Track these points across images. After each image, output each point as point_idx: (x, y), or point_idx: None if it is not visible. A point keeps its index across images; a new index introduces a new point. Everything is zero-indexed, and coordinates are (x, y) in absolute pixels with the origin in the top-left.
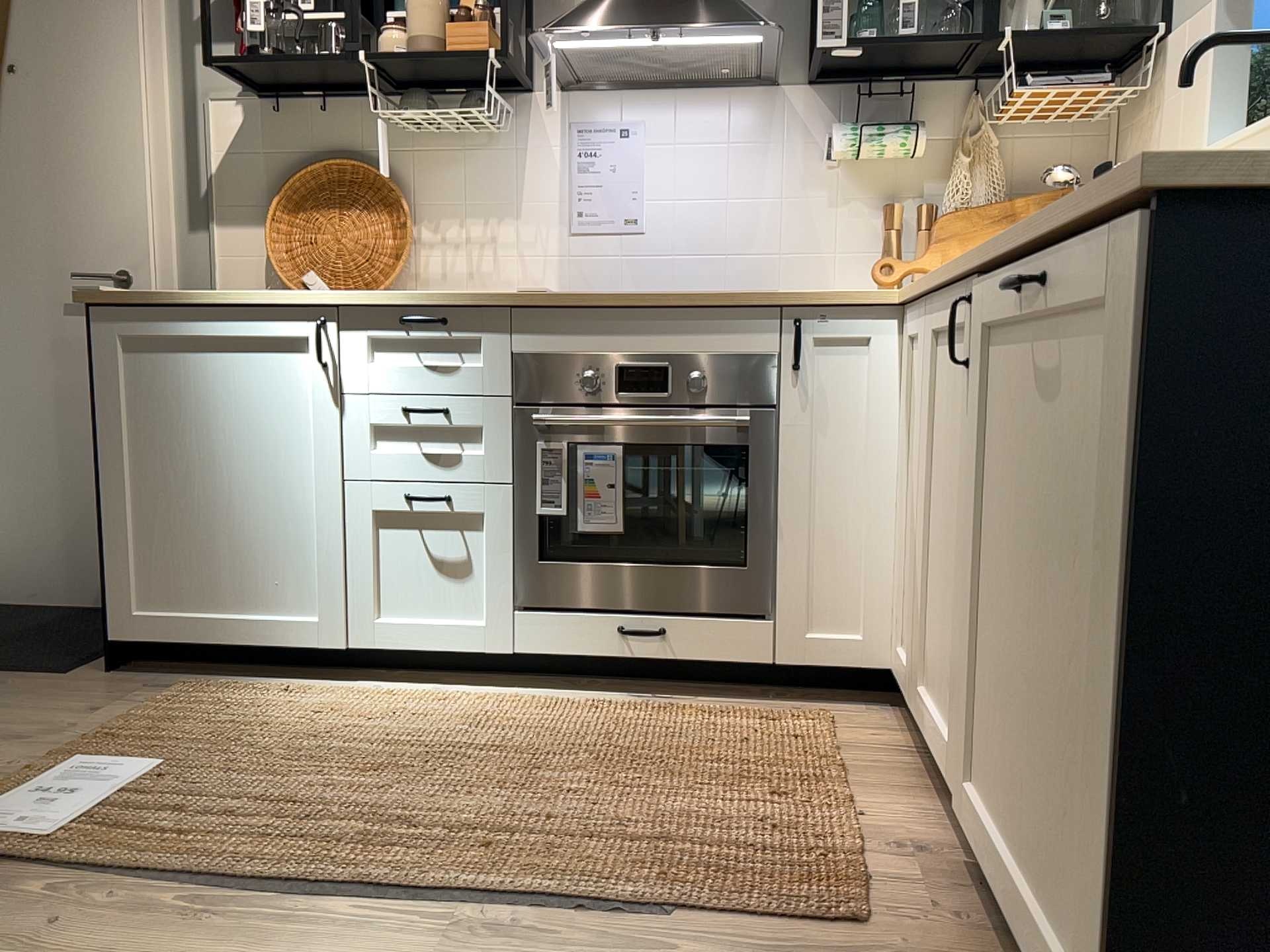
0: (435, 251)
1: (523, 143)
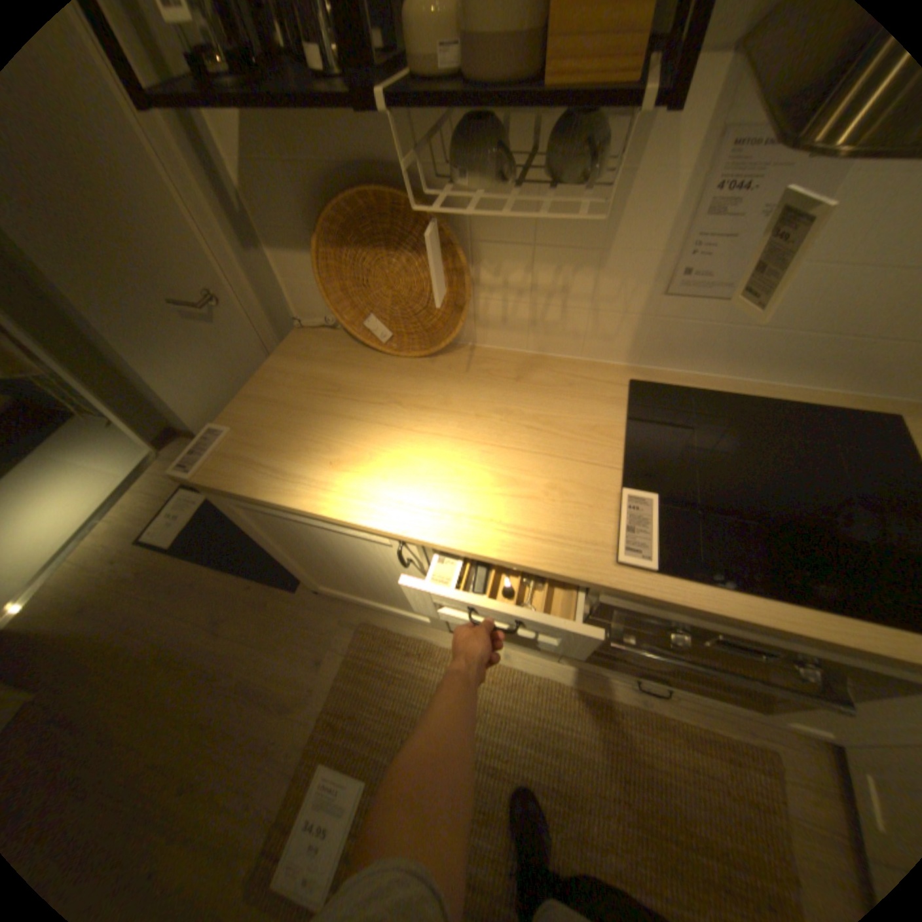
0: (497, 292)
1: (637, 155)
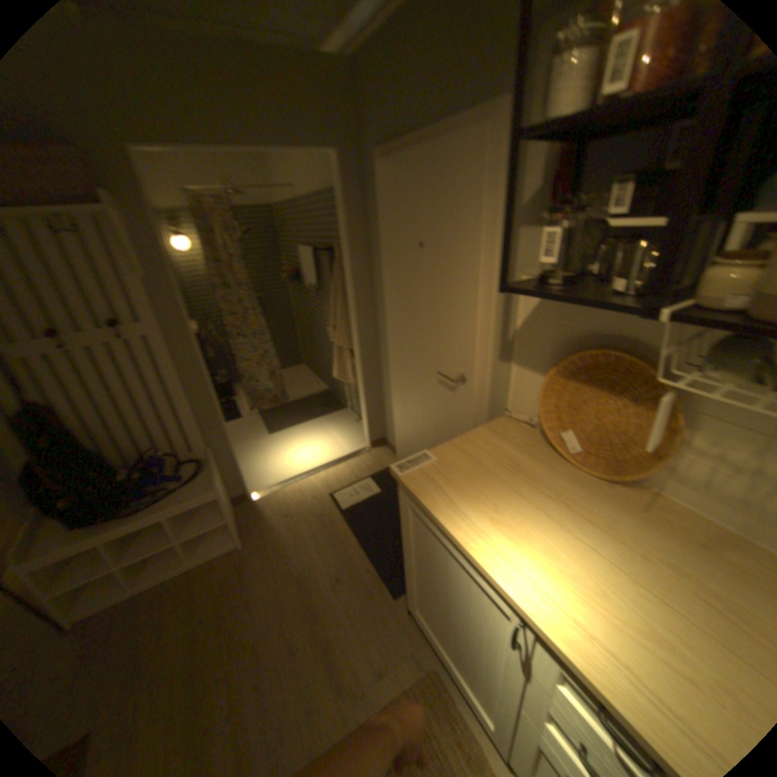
0: (709, 460)
1: None
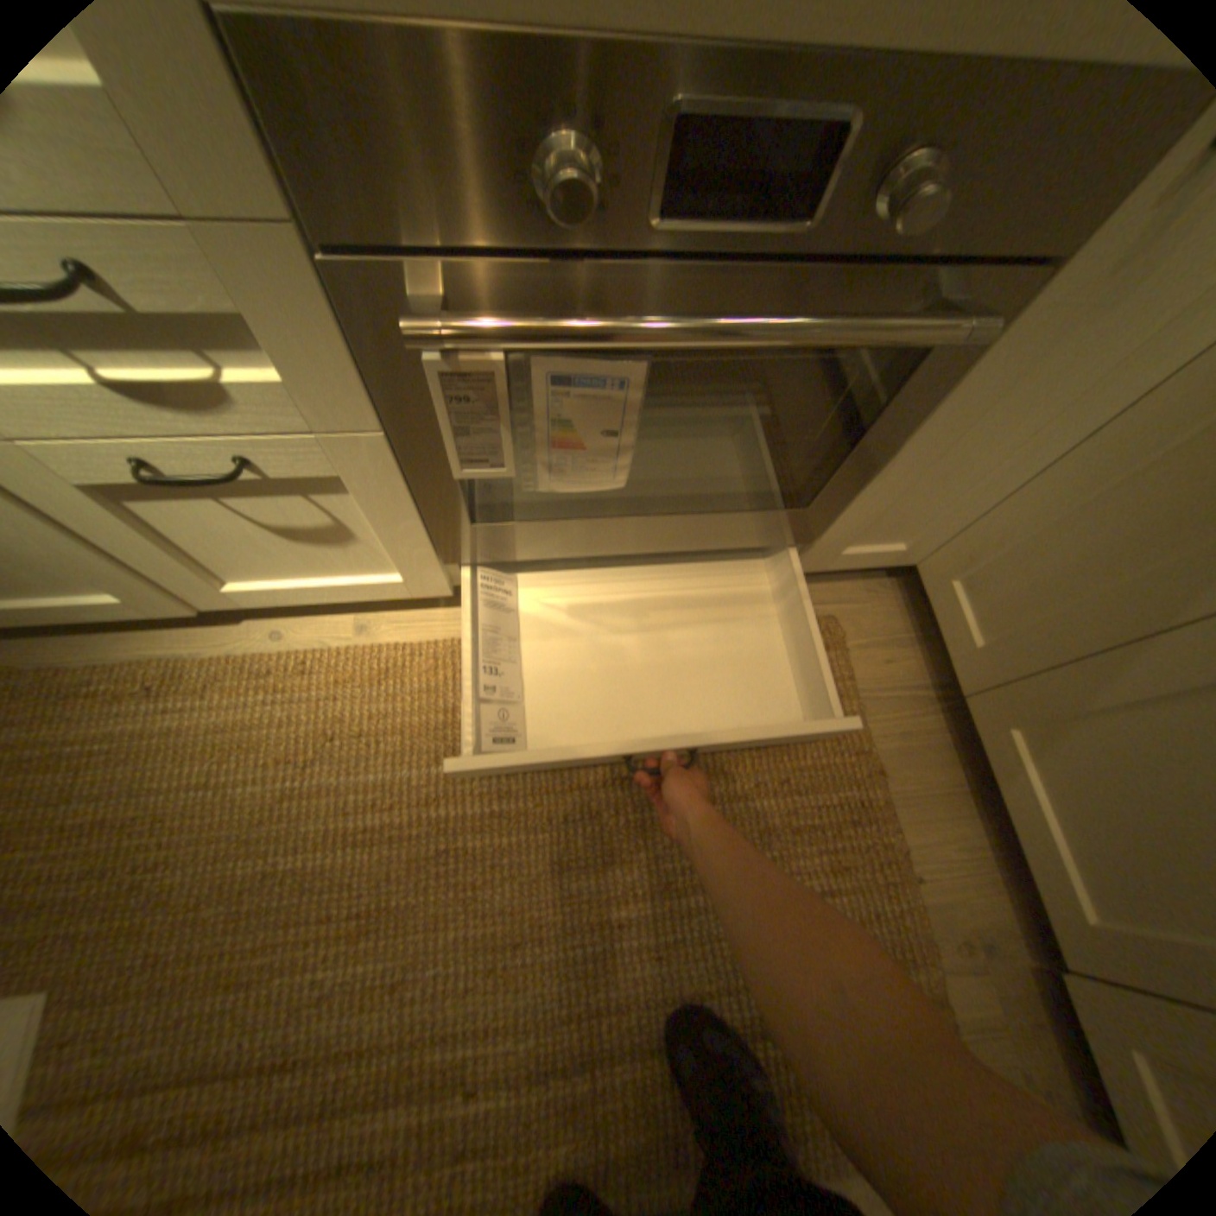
0: None
1: None
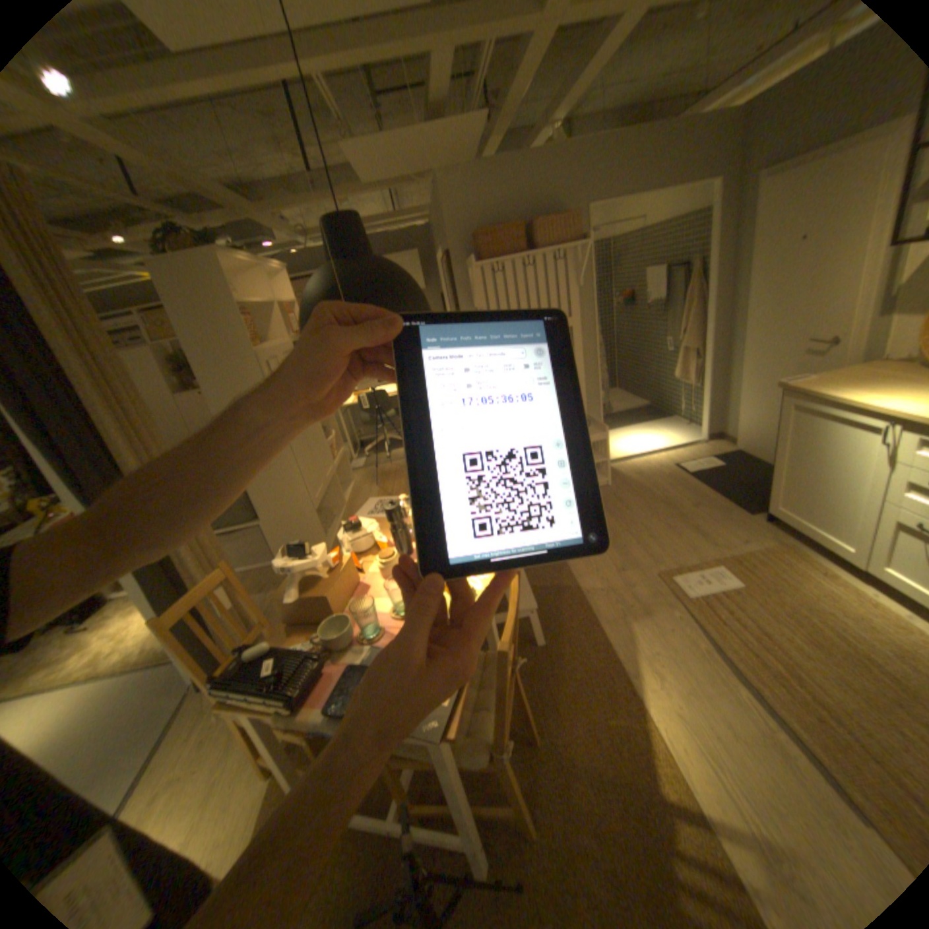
0: None
1: None
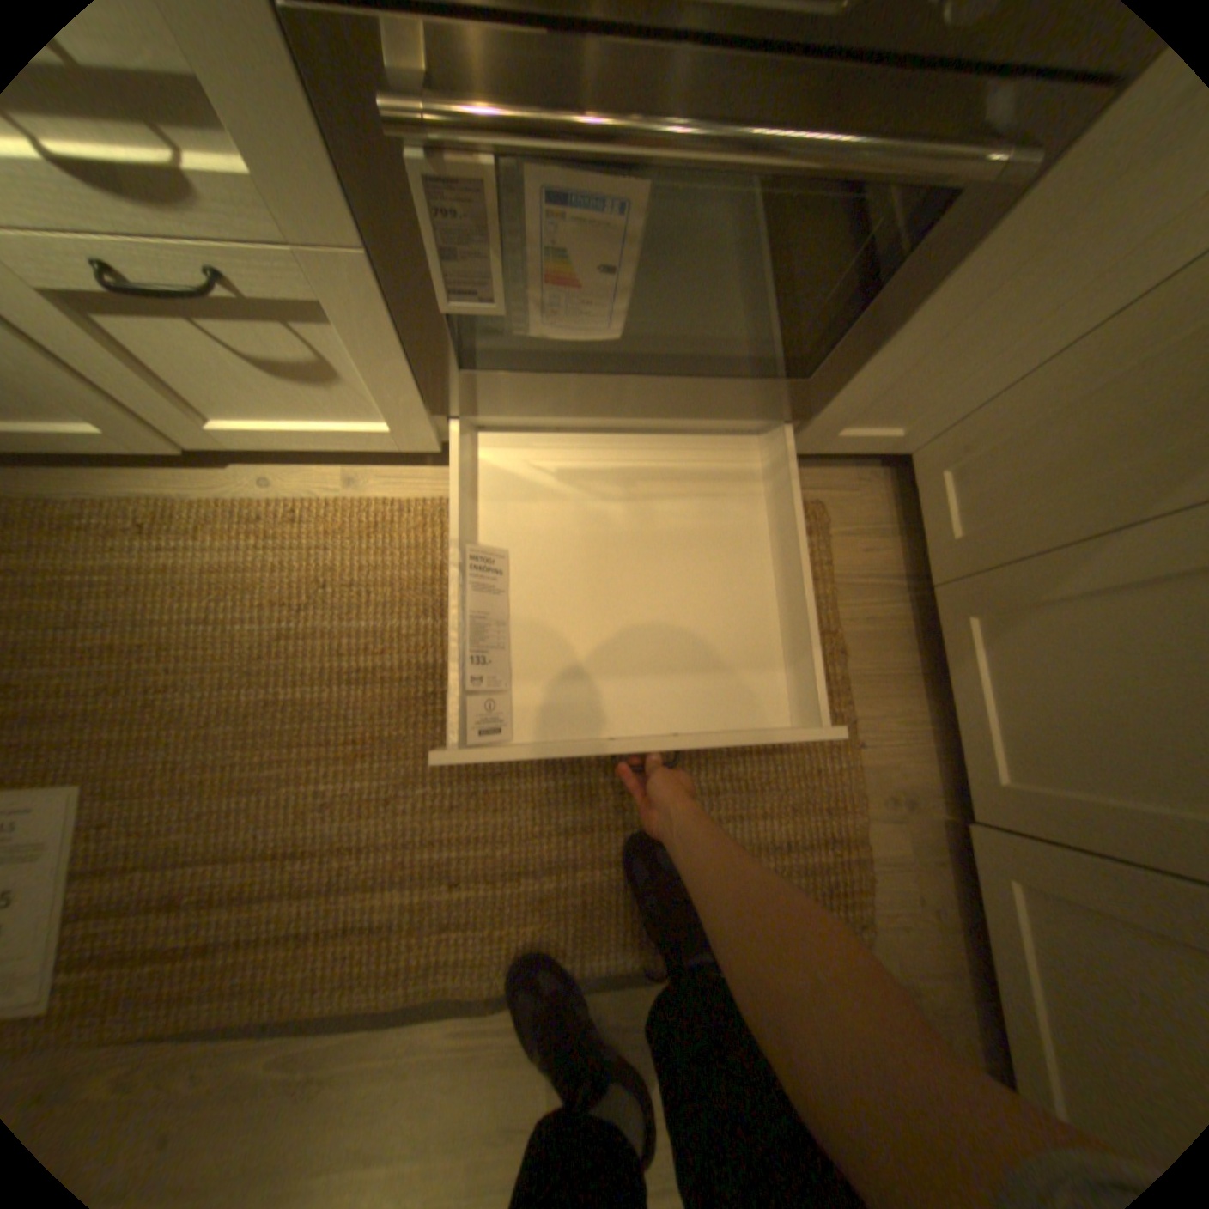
0: None
1: None
